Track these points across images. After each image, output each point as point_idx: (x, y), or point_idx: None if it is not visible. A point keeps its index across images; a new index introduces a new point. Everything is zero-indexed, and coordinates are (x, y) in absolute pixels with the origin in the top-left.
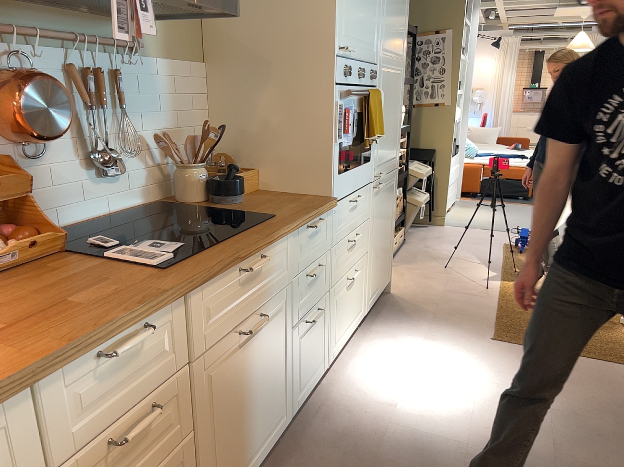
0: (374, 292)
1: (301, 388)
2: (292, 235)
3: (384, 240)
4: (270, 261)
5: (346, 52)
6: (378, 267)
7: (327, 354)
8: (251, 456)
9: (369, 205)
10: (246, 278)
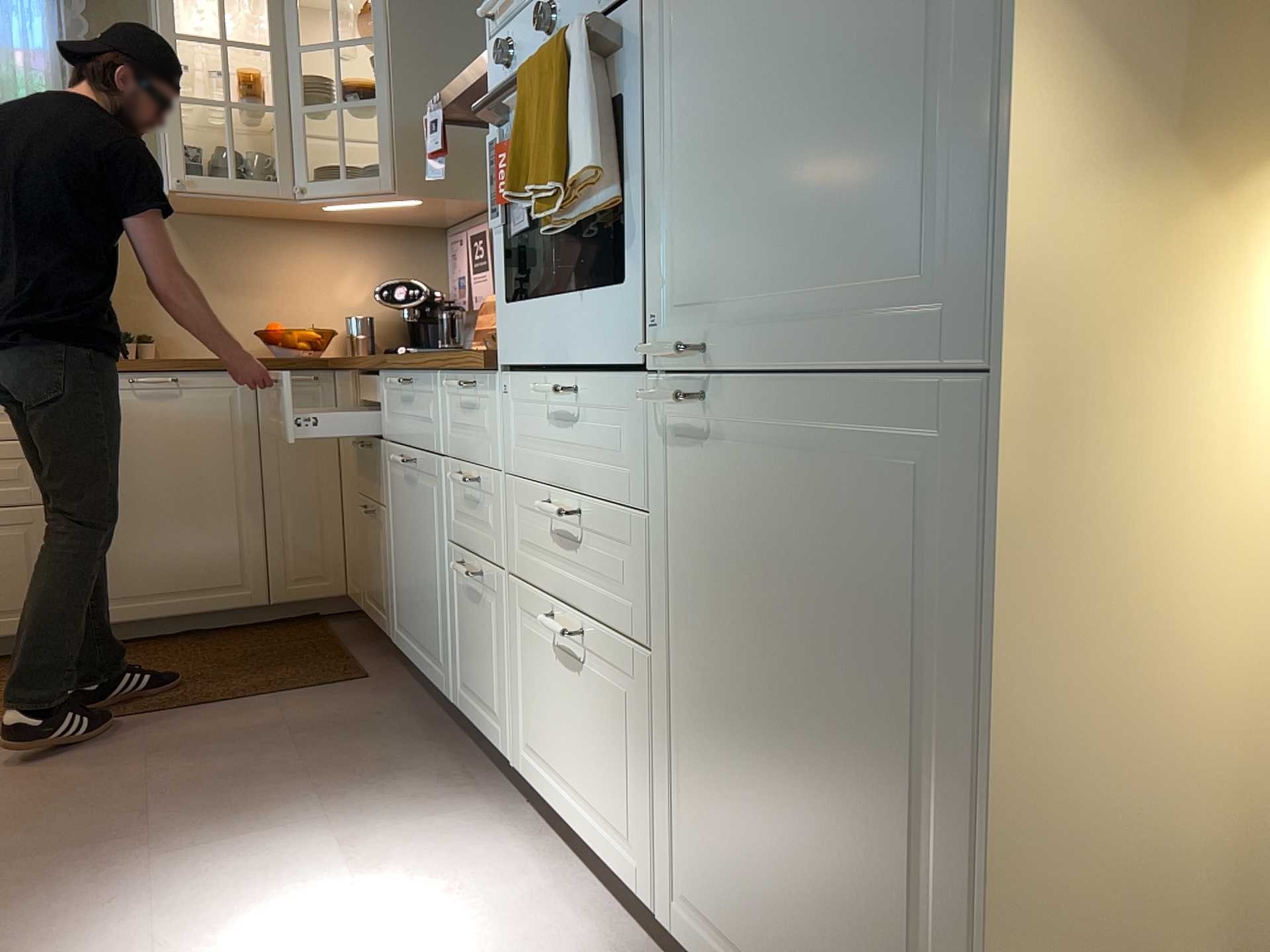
0: (728, 944)
1: (466, 688)
2: (439, 380)
3: (804, 764)
4: (423, 398)
5: (510, 6)
6: (747, 849)
7: (512, 732)
8: (417, 642)
9: (643, 460)
10: (406, 398)
